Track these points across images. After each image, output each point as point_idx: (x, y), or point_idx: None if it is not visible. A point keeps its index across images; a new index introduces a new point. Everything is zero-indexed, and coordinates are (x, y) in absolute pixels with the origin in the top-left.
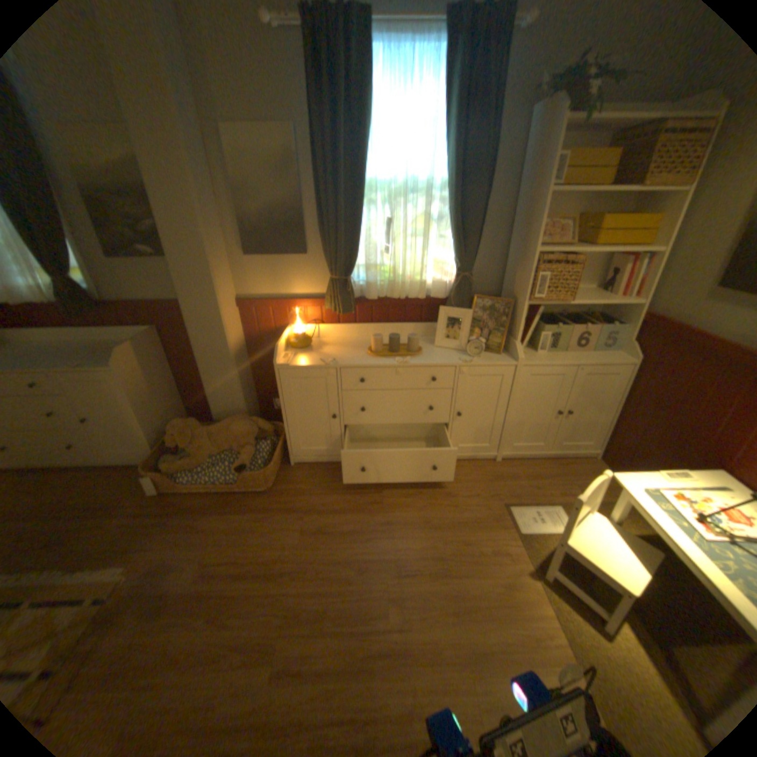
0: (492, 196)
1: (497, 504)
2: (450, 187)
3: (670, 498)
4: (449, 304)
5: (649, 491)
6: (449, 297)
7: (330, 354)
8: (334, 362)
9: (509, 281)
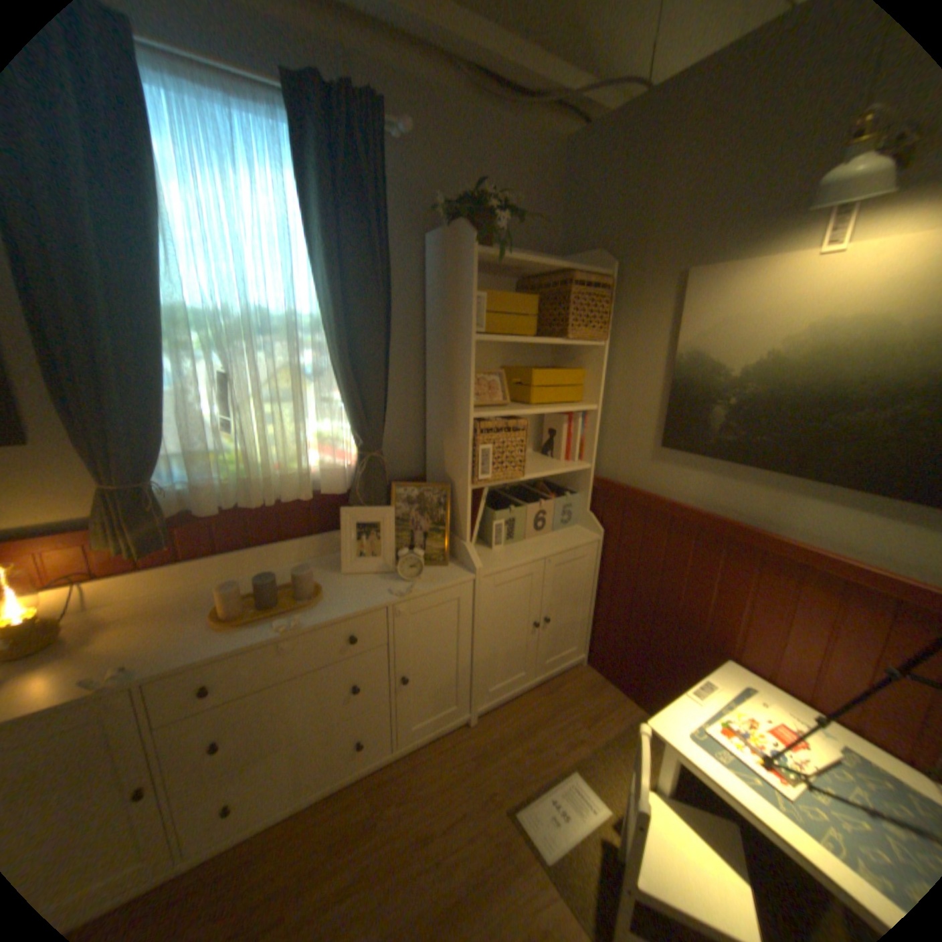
0: (394, 344)
1: (497, 819)
2: (328, 328)
3: (720, 739)
4: (356, 501)
5: (695, 736)
6: (353, 490)
7: (113, 652)
8: (121, 676)
9: (435, 456)
